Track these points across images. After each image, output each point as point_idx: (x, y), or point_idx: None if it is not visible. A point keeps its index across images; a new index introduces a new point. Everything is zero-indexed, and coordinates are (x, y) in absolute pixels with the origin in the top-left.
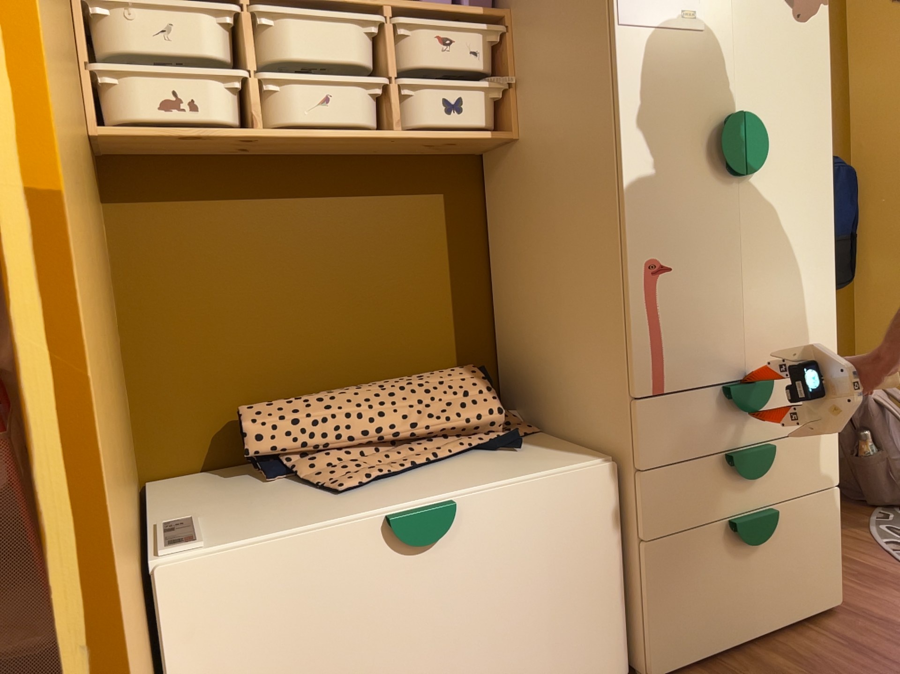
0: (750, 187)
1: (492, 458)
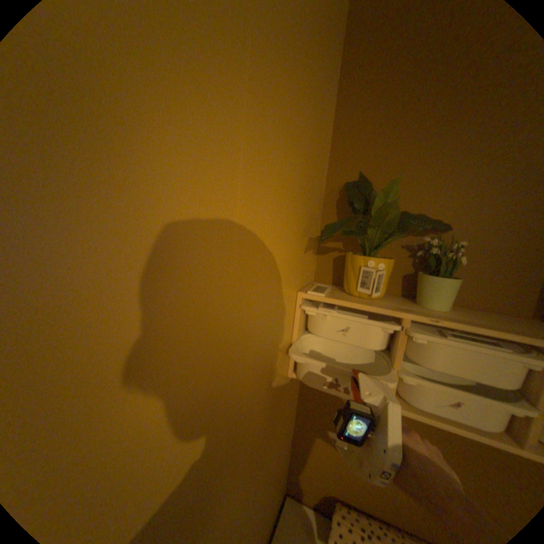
0: None
1: None
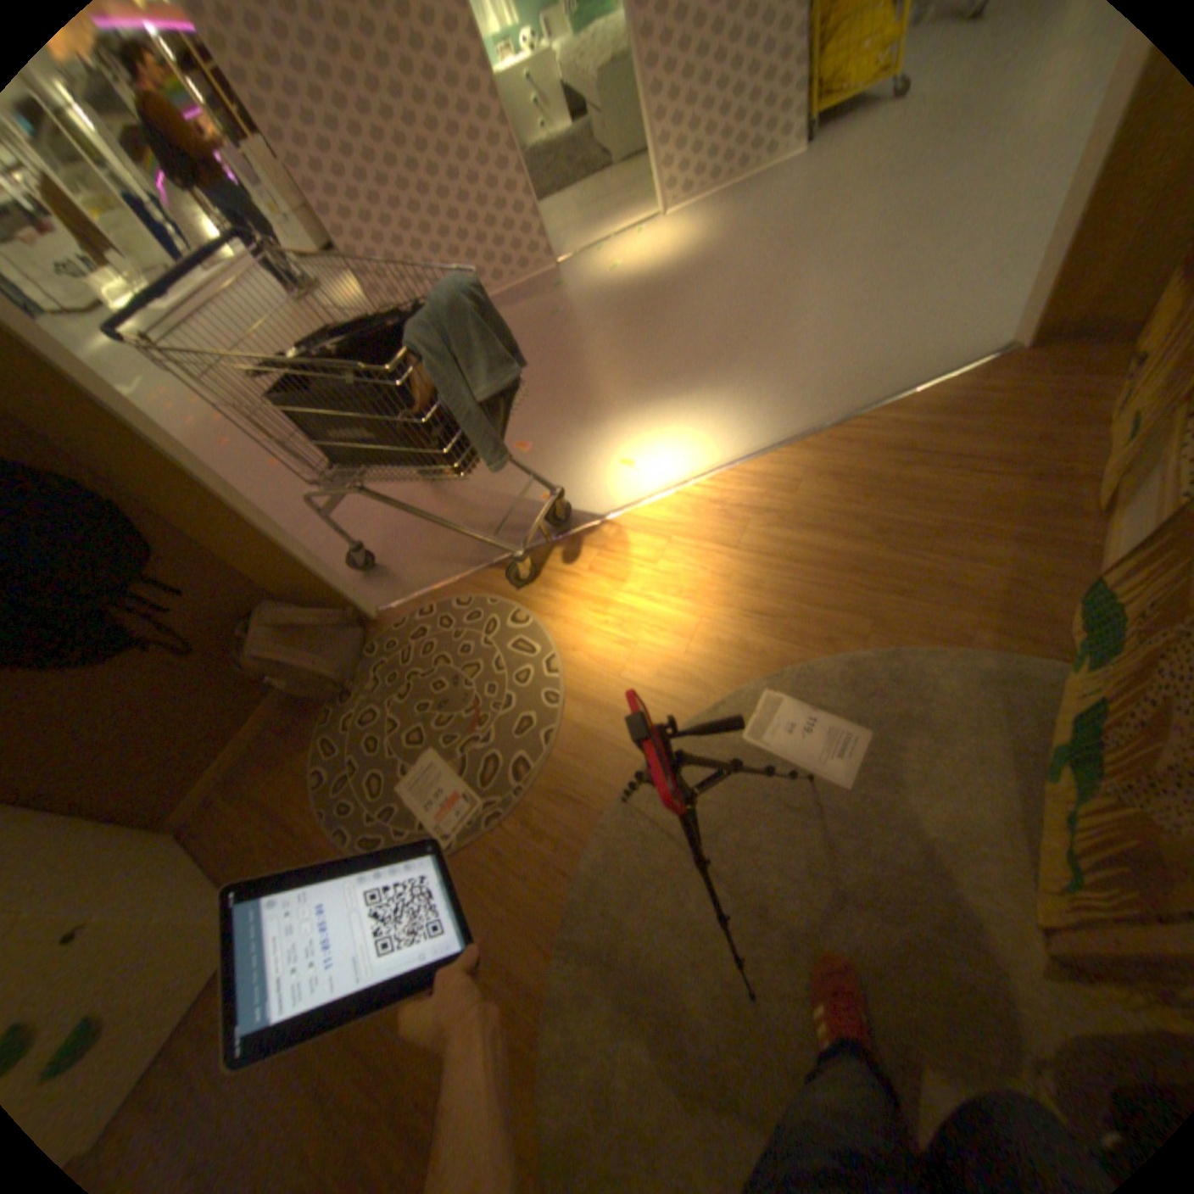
0: None
1: None
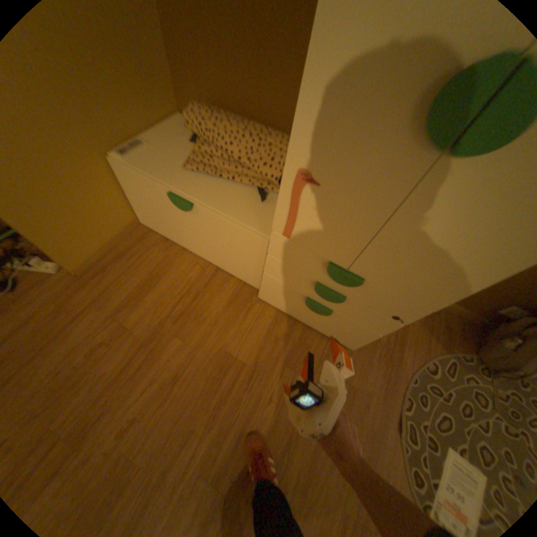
0: (454, 166)
1: (249, 197)
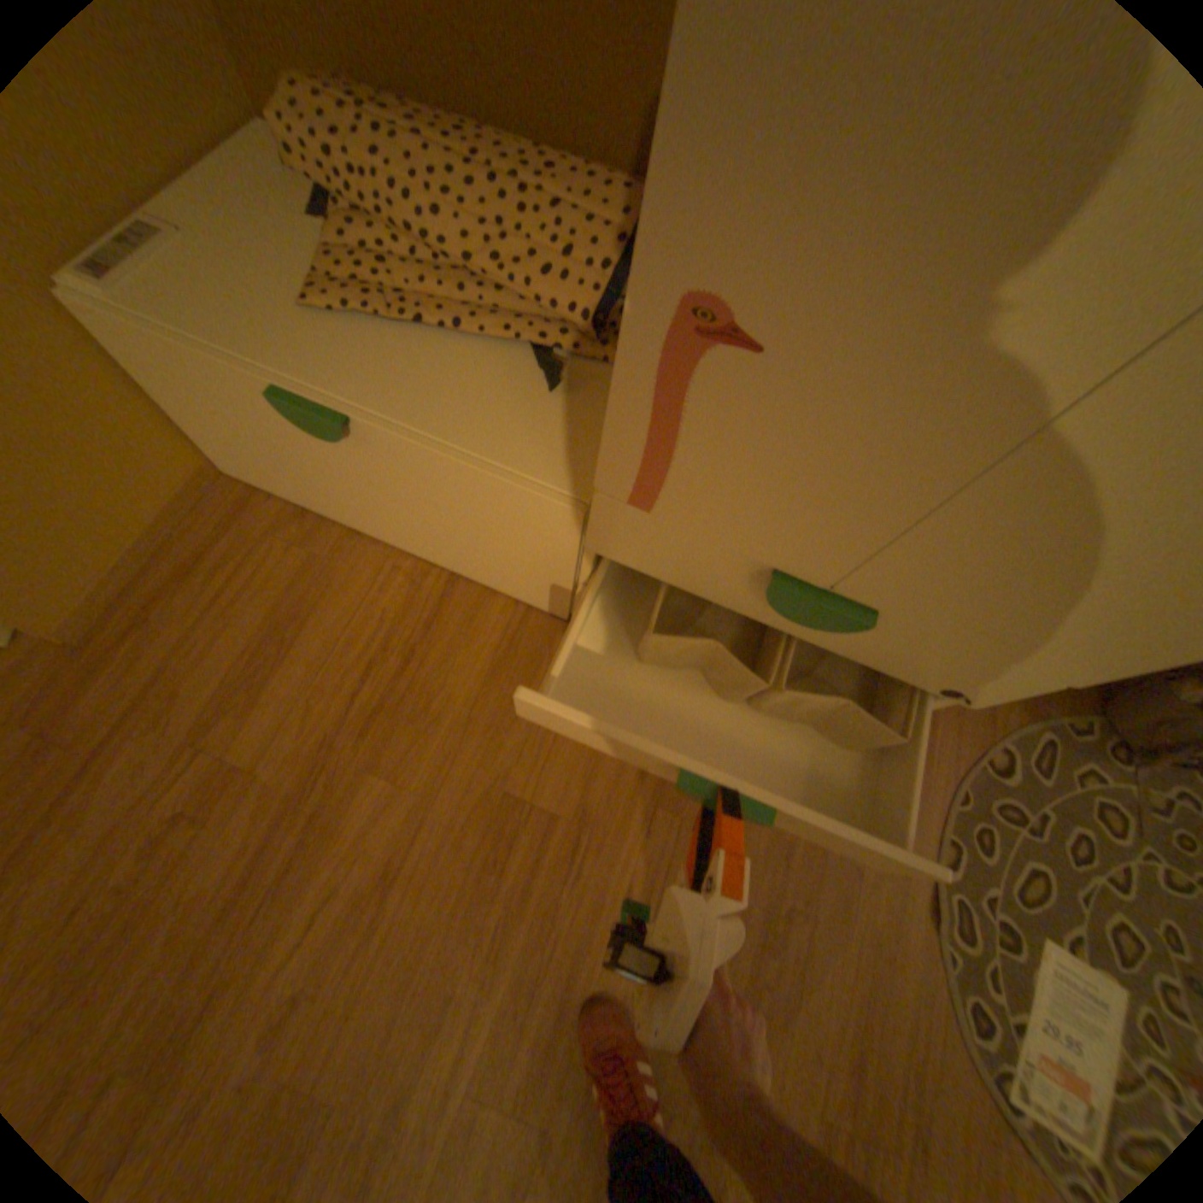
0: None
1: (510, 377)
